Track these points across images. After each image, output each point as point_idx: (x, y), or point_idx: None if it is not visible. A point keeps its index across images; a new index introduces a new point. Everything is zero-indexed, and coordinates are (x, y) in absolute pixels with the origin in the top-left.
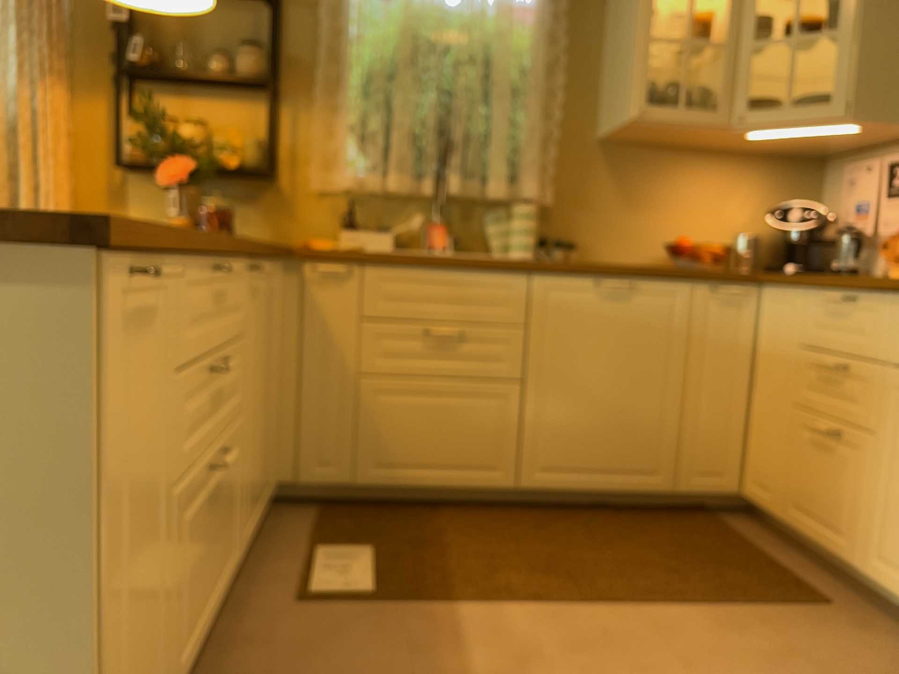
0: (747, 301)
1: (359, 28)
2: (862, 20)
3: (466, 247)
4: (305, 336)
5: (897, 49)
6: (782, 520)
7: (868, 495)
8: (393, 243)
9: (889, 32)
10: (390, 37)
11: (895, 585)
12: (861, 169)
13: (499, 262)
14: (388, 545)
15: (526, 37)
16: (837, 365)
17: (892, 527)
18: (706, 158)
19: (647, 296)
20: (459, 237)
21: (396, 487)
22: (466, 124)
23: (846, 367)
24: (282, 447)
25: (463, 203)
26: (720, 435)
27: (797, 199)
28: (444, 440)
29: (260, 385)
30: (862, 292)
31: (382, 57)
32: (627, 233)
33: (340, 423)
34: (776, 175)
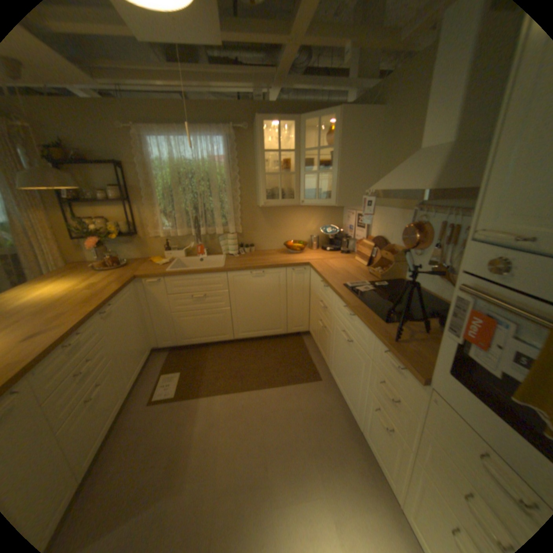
0: (305, 272)
1: (154, 174)
2: (340, 167)
3: (214, 250)
4: (149, 303)
5: (352, 179)
6: (316, 344)
7: (330, 349)
8: (186, 253)
9: (349, 173)
10: (169, 174)
11: (334, 378)
12: (350, 213)
13: (214, 270)
14: (186, 370)
15: (223, 170)
16: (322, 306)
17: (334, 362)
18: (298, 208)
19: (269, 275)
20: (210, 247)
21: (192, 344)
22: (204, 208)
23: (324, 308)
24: (151, 337)
25: (210, 234)
26: (300, 315)
27: (333, 219)
28: (206, 328)
29: (126, 334)
30: (327, 285)
31: (166, 185)
32: (272, 238)
33: (169, 328)
34: (325, 211)
